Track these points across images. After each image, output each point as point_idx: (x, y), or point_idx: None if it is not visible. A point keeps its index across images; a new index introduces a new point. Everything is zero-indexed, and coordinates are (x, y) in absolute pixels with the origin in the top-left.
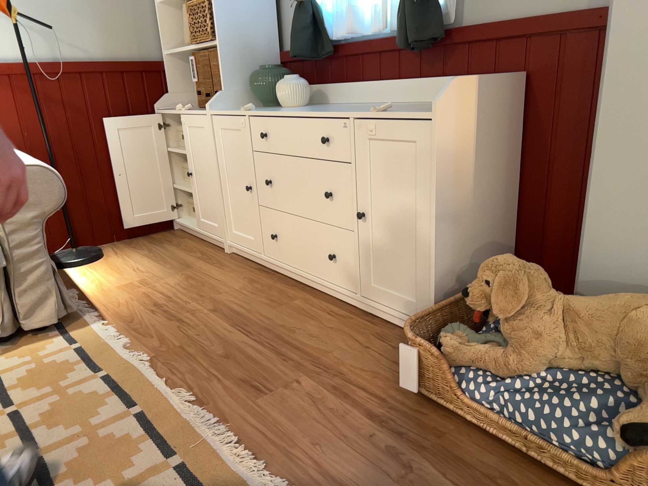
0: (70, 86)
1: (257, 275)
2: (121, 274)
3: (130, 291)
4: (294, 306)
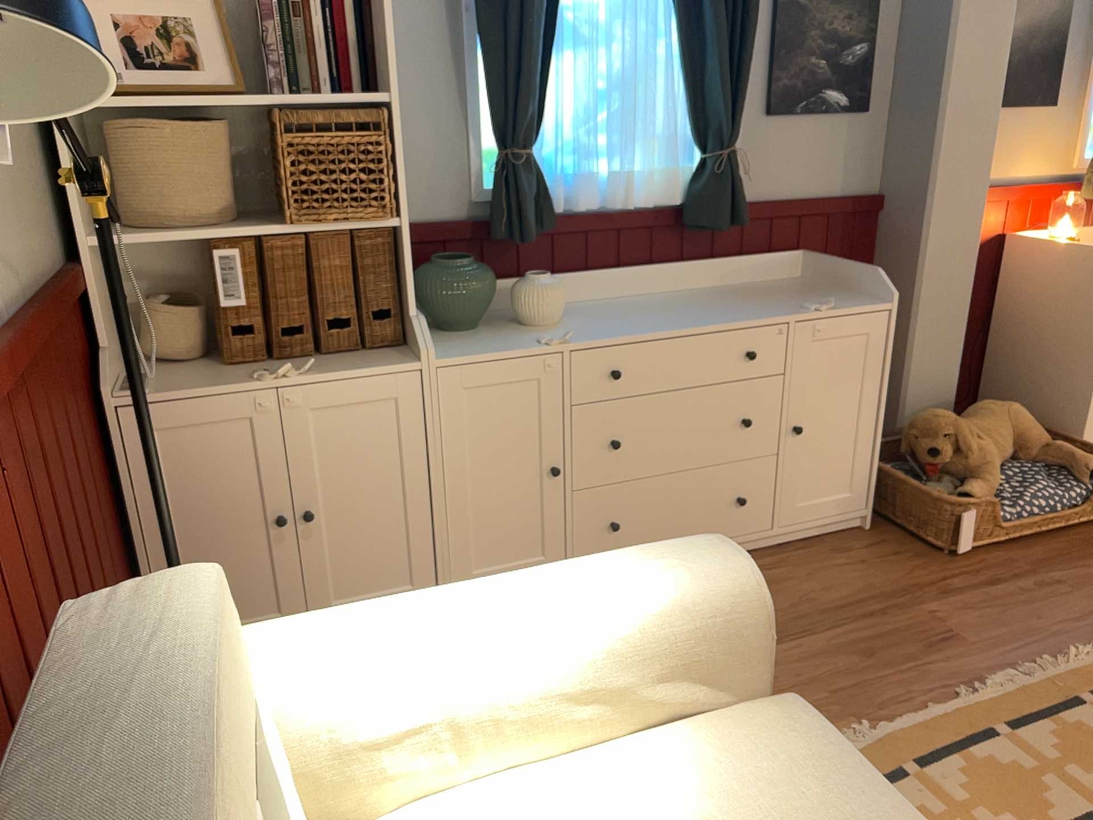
0: (46, 384)
1: None
2: None
3: None
4: None
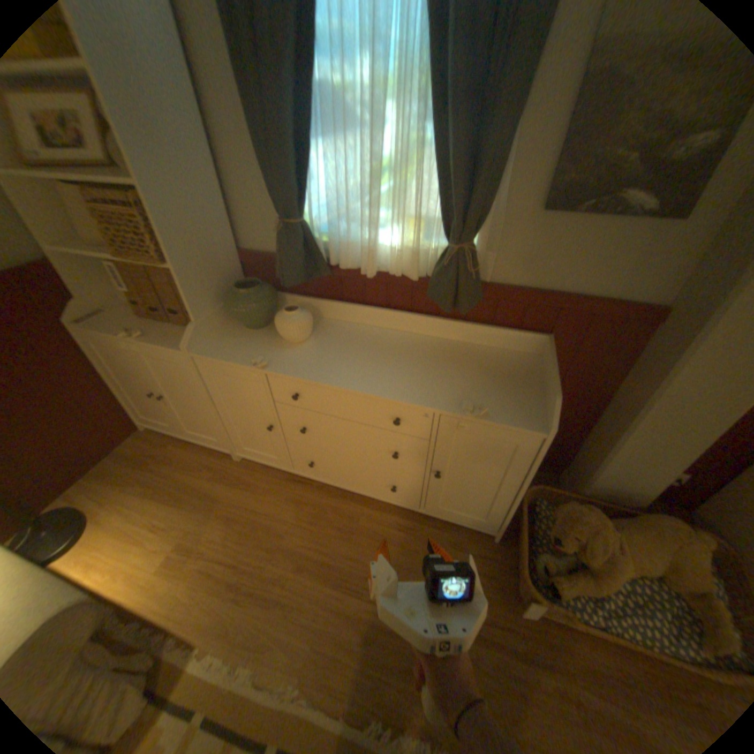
0: None
1: (296, 489)
2: (140, 545)
3: (178, 574)
4: (364, 528)
